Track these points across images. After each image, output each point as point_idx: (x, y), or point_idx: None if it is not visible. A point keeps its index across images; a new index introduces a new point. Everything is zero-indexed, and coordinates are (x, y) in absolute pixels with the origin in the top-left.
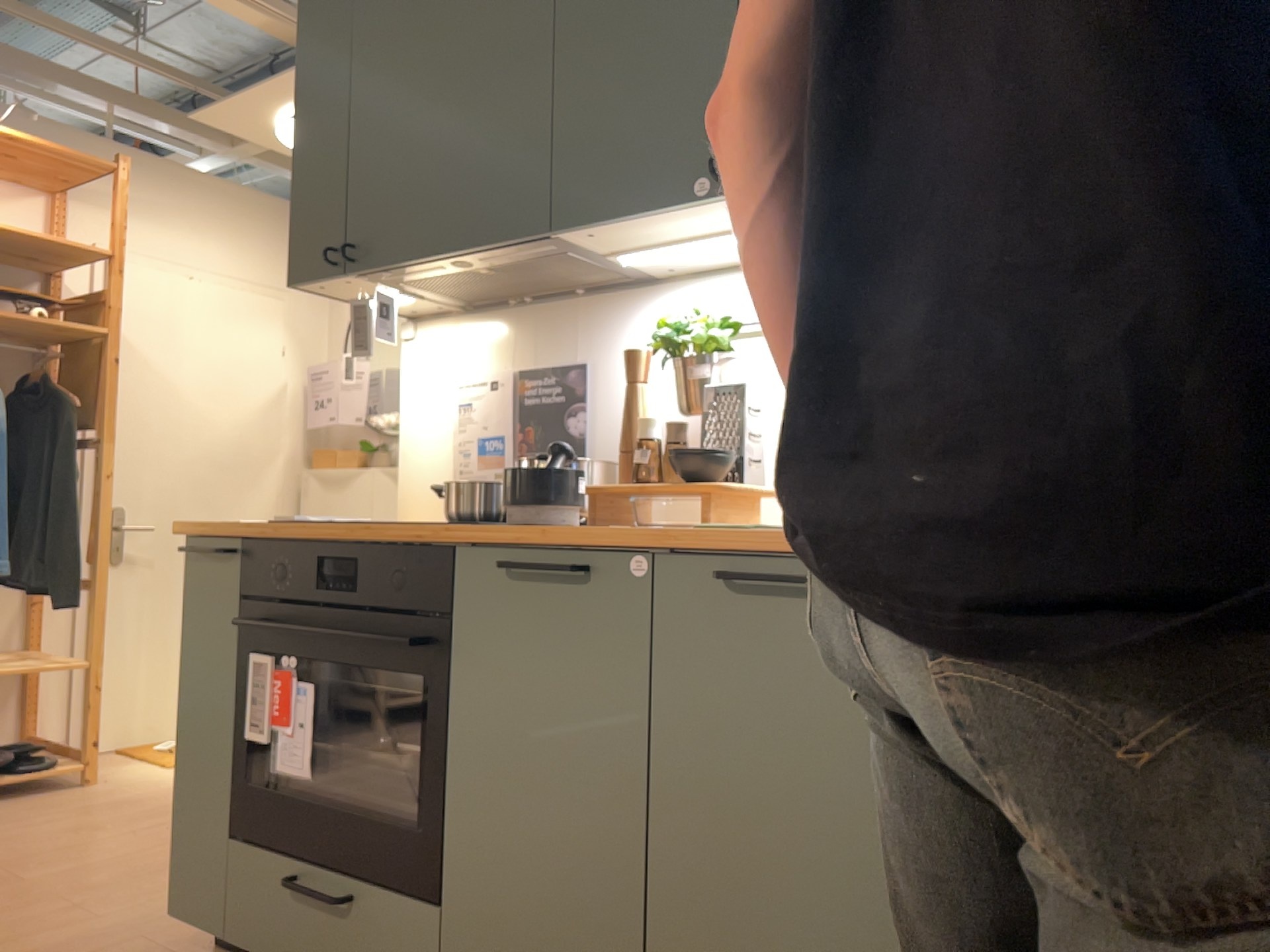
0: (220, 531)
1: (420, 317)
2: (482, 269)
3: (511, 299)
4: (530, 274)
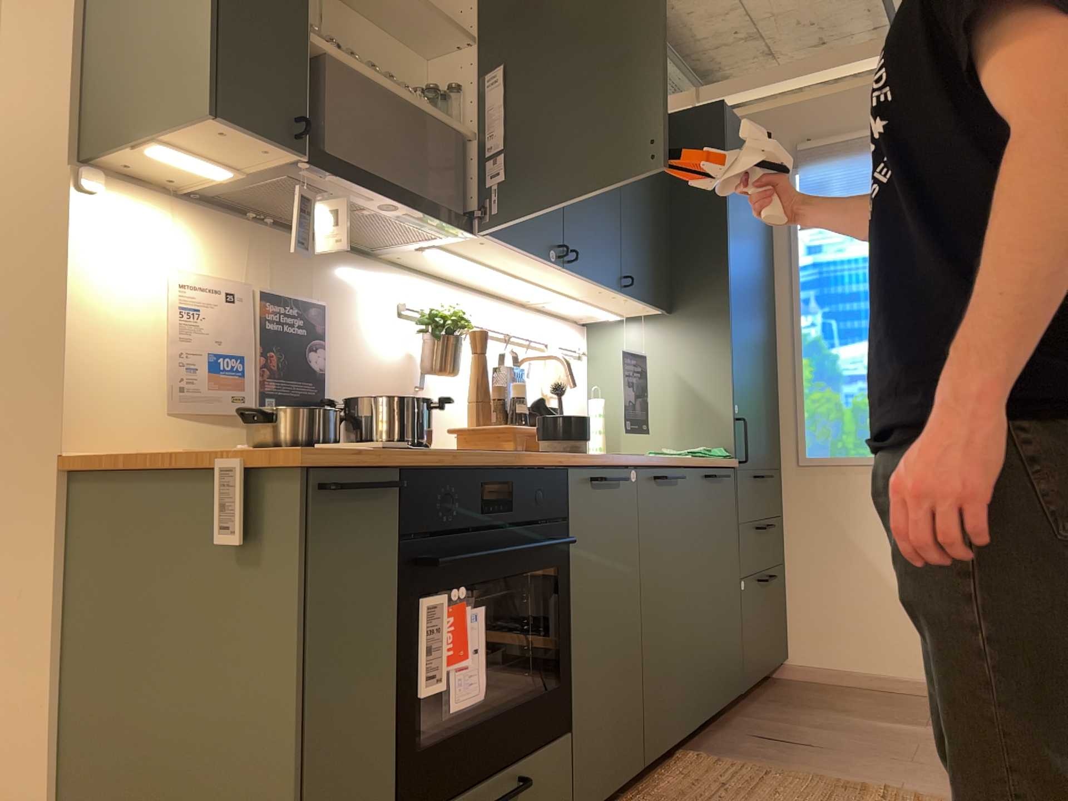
0: (379, 460)
1: (103, 169)
2: (362, 208)
3: (256, 214)
4: (352, 221)
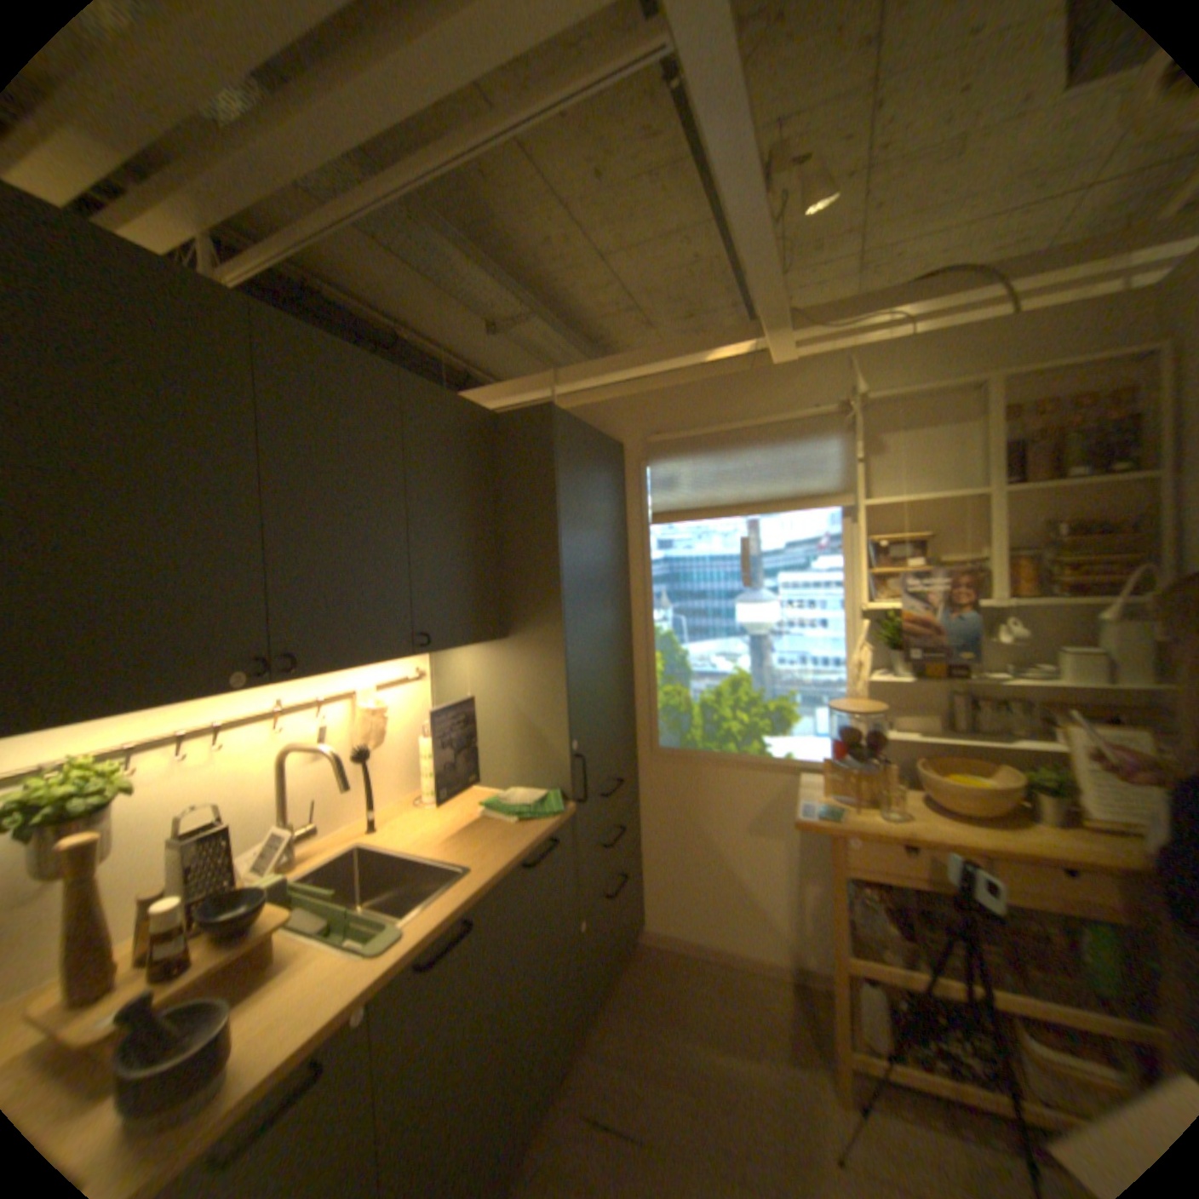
0: None
1: None
2: None
3: None
4: None
